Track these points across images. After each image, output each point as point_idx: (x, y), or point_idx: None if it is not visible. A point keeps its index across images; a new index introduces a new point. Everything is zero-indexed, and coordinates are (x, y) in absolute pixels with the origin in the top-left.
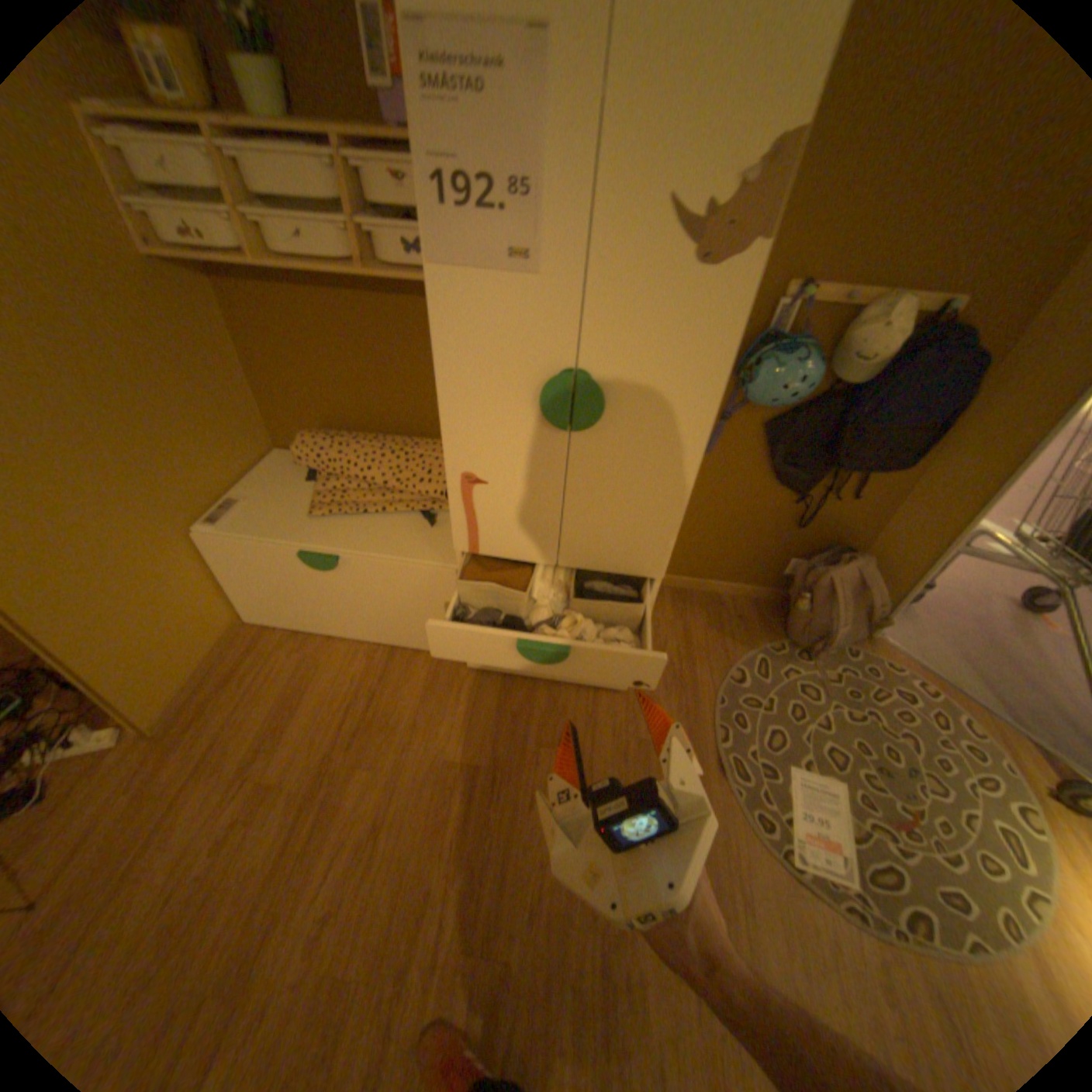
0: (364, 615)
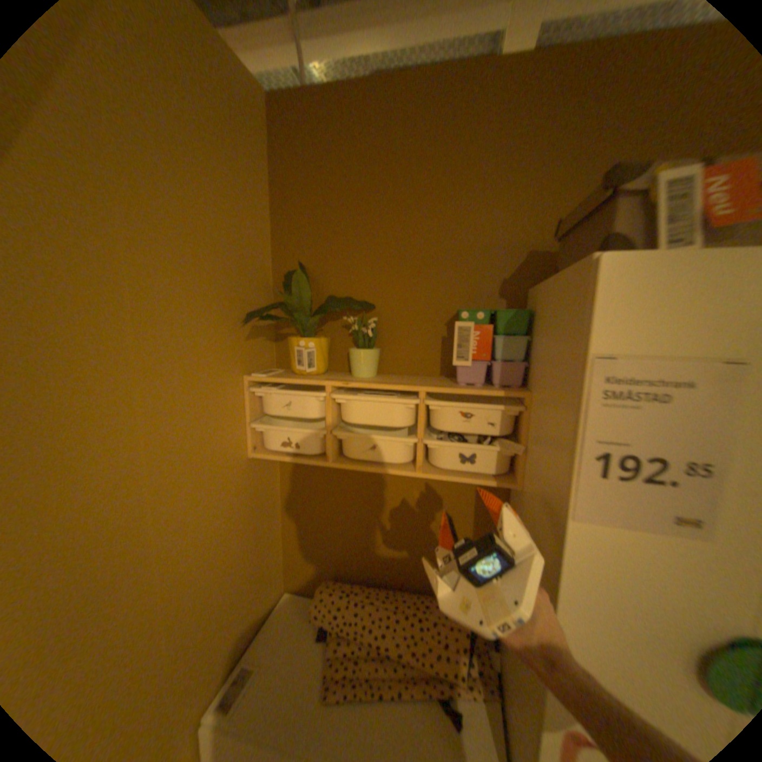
0: None
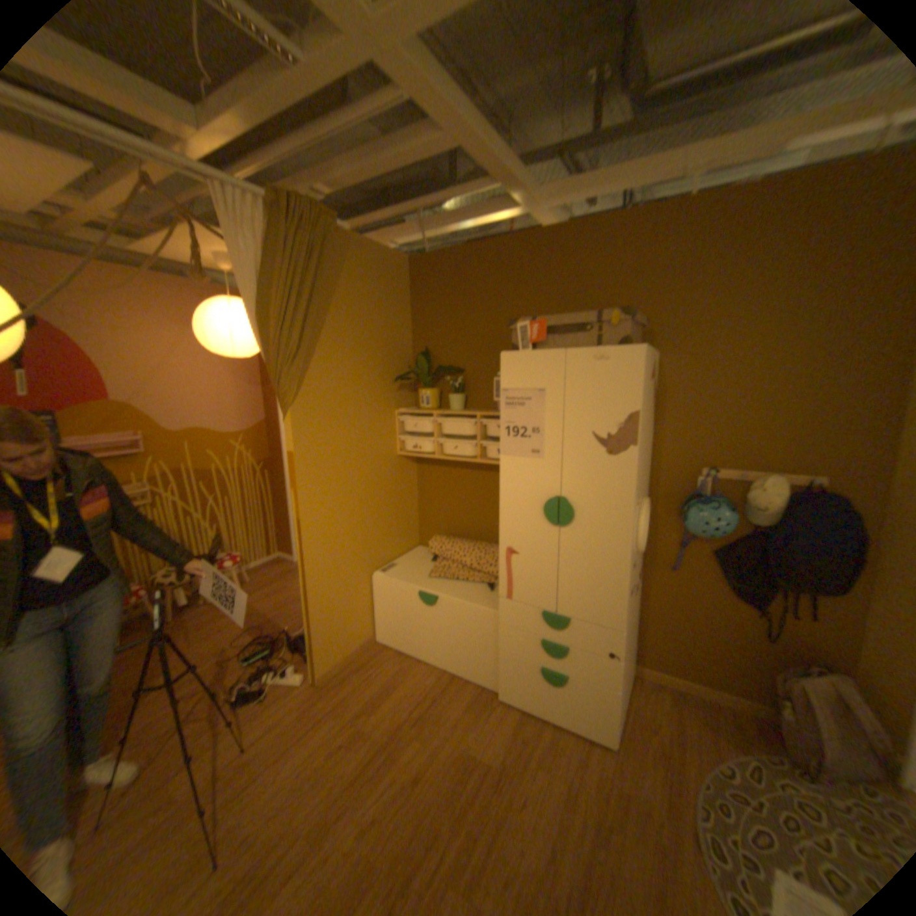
0: (442, 645)
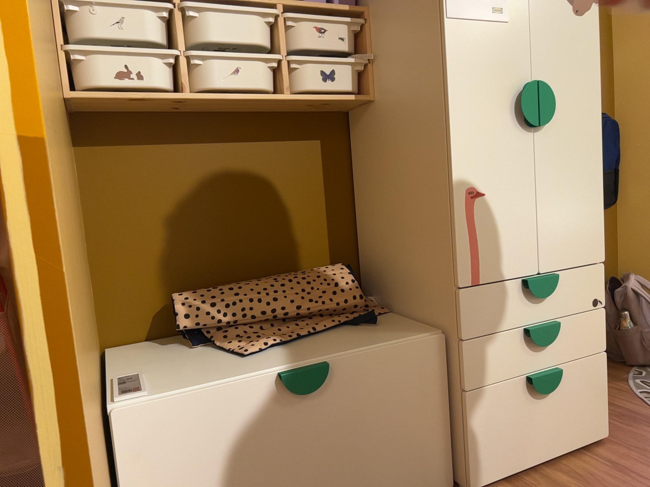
0: (342, 469)
